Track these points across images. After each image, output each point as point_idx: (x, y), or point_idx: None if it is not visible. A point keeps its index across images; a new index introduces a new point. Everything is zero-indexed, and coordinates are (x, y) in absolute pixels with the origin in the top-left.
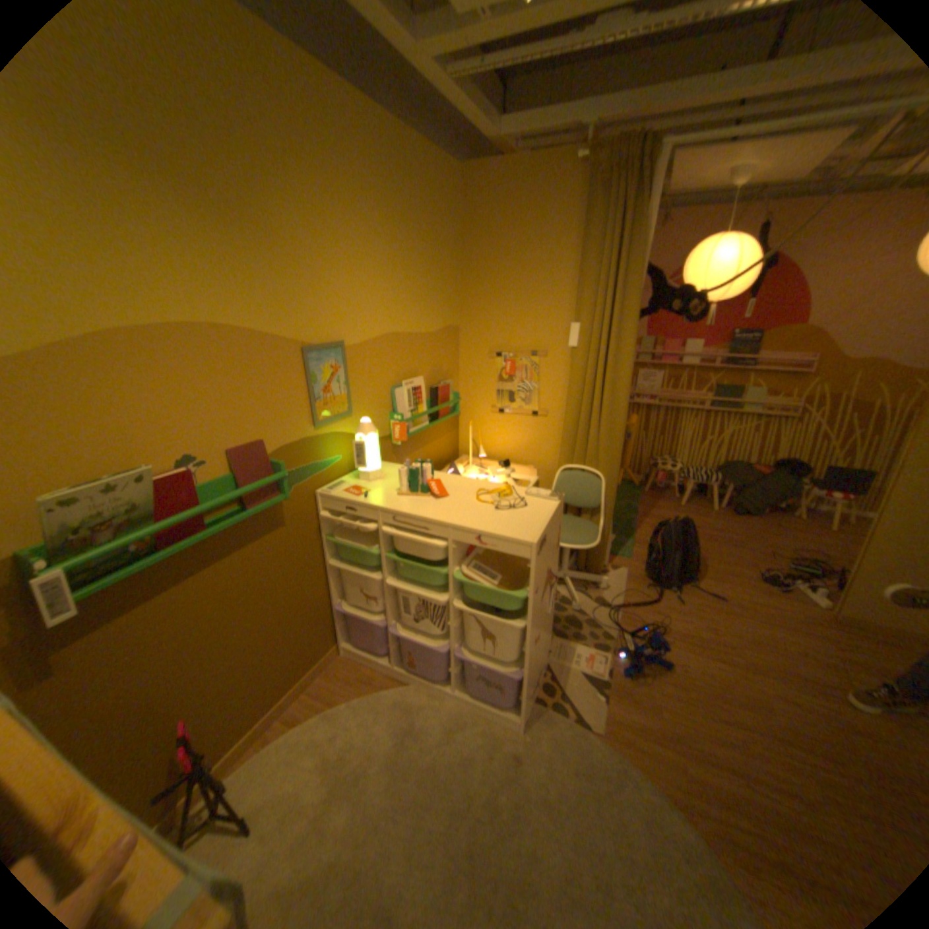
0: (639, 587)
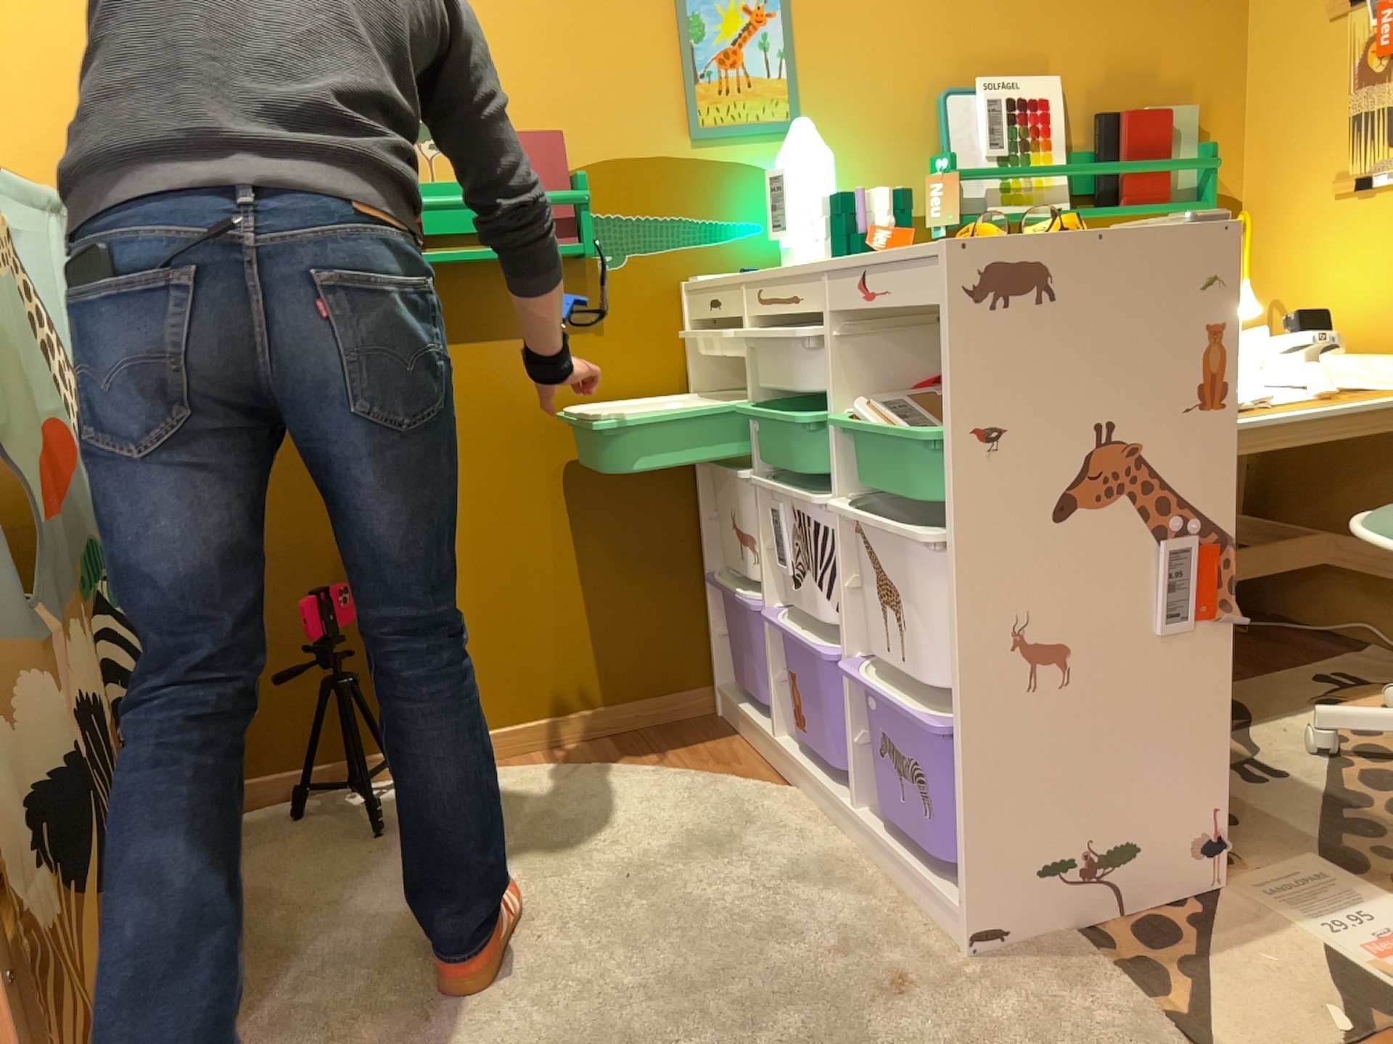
0: None
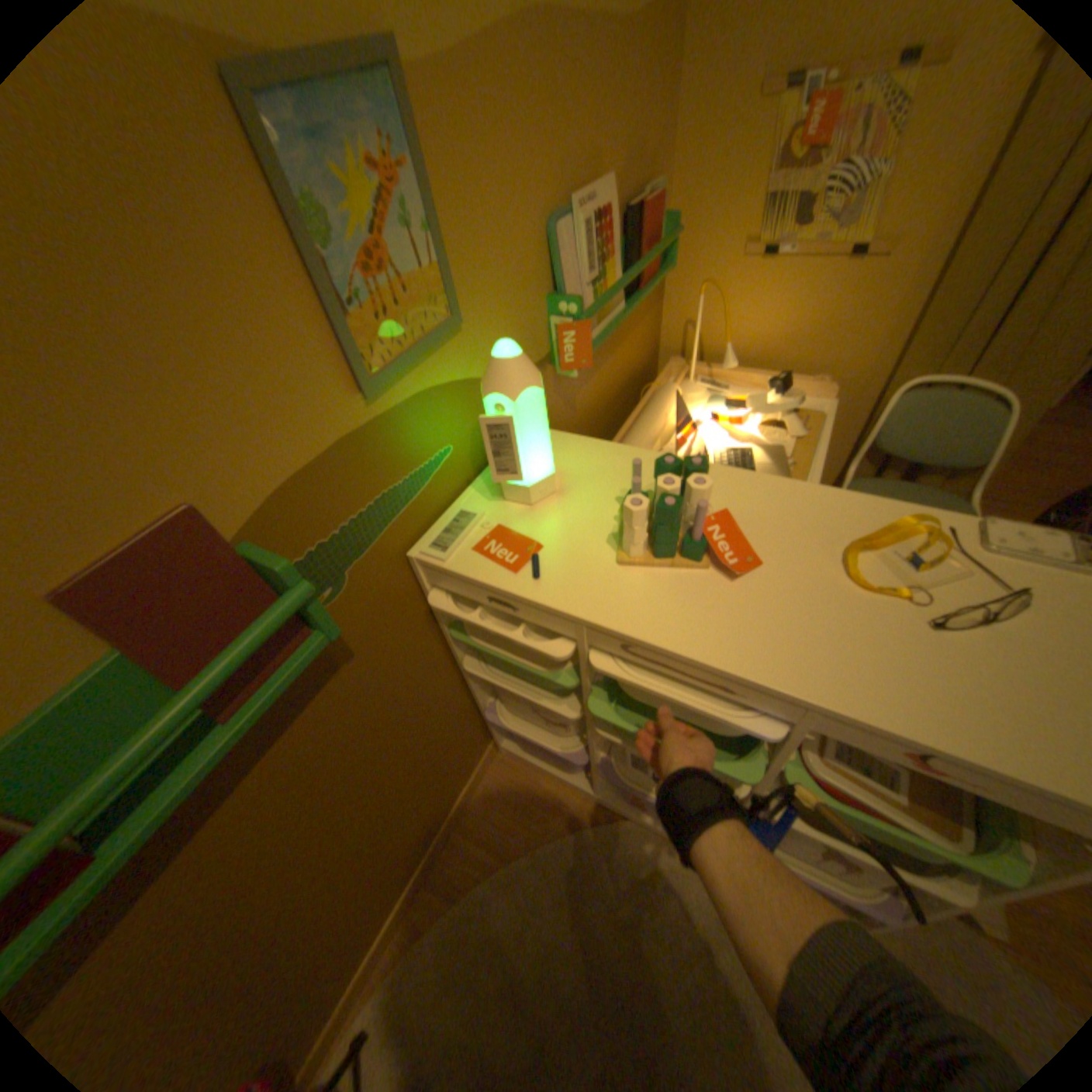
0: None
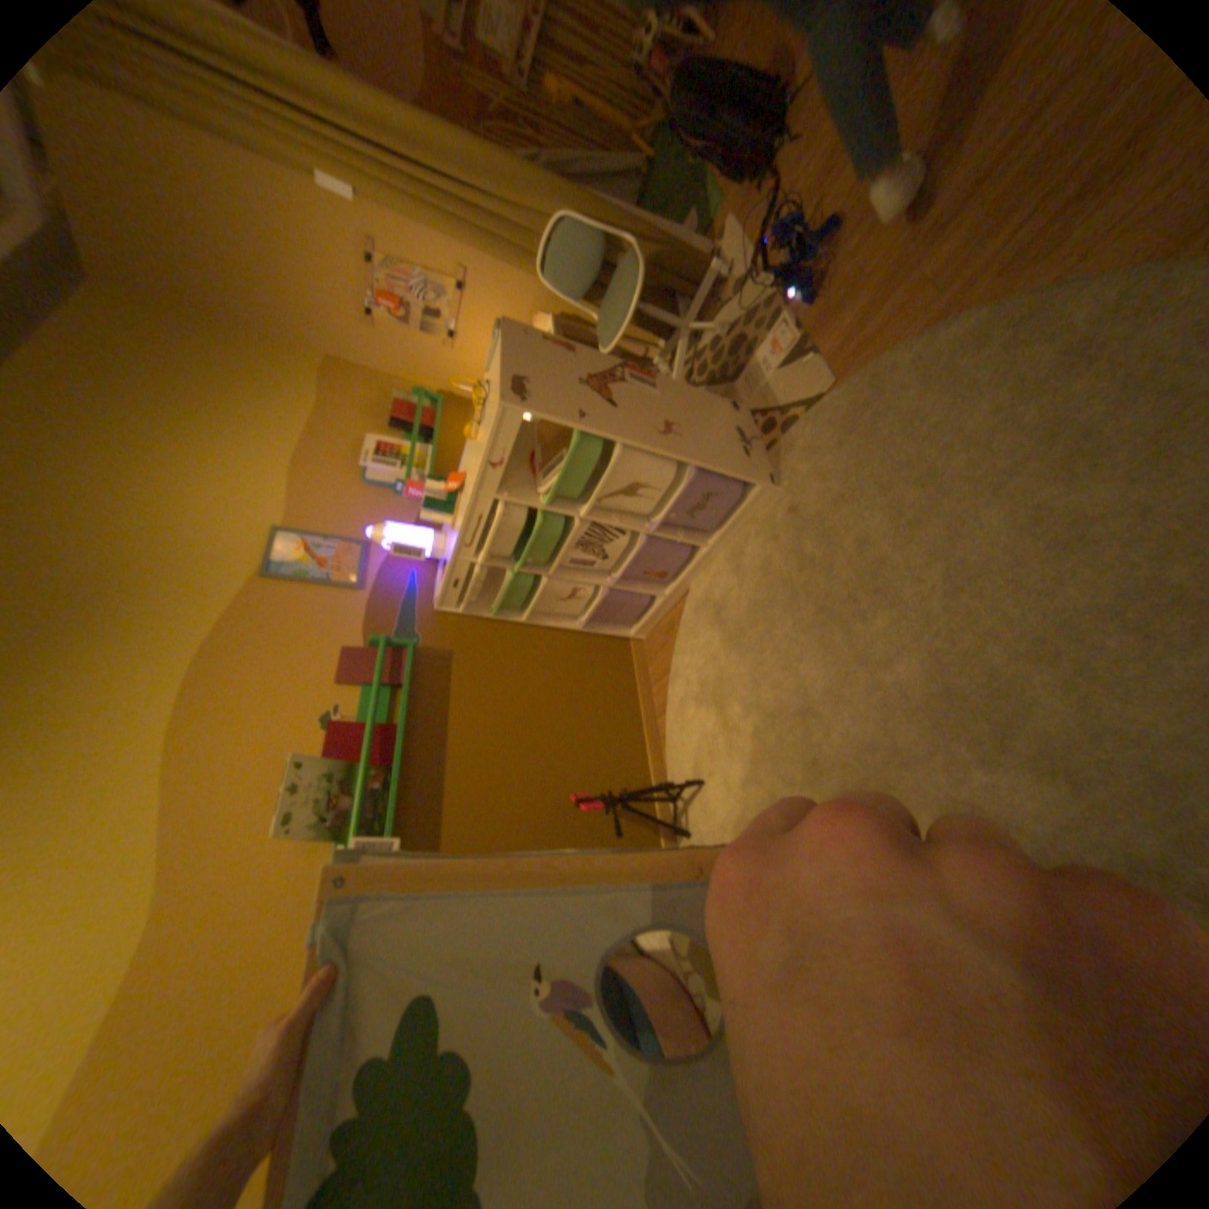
0: (754, 205)
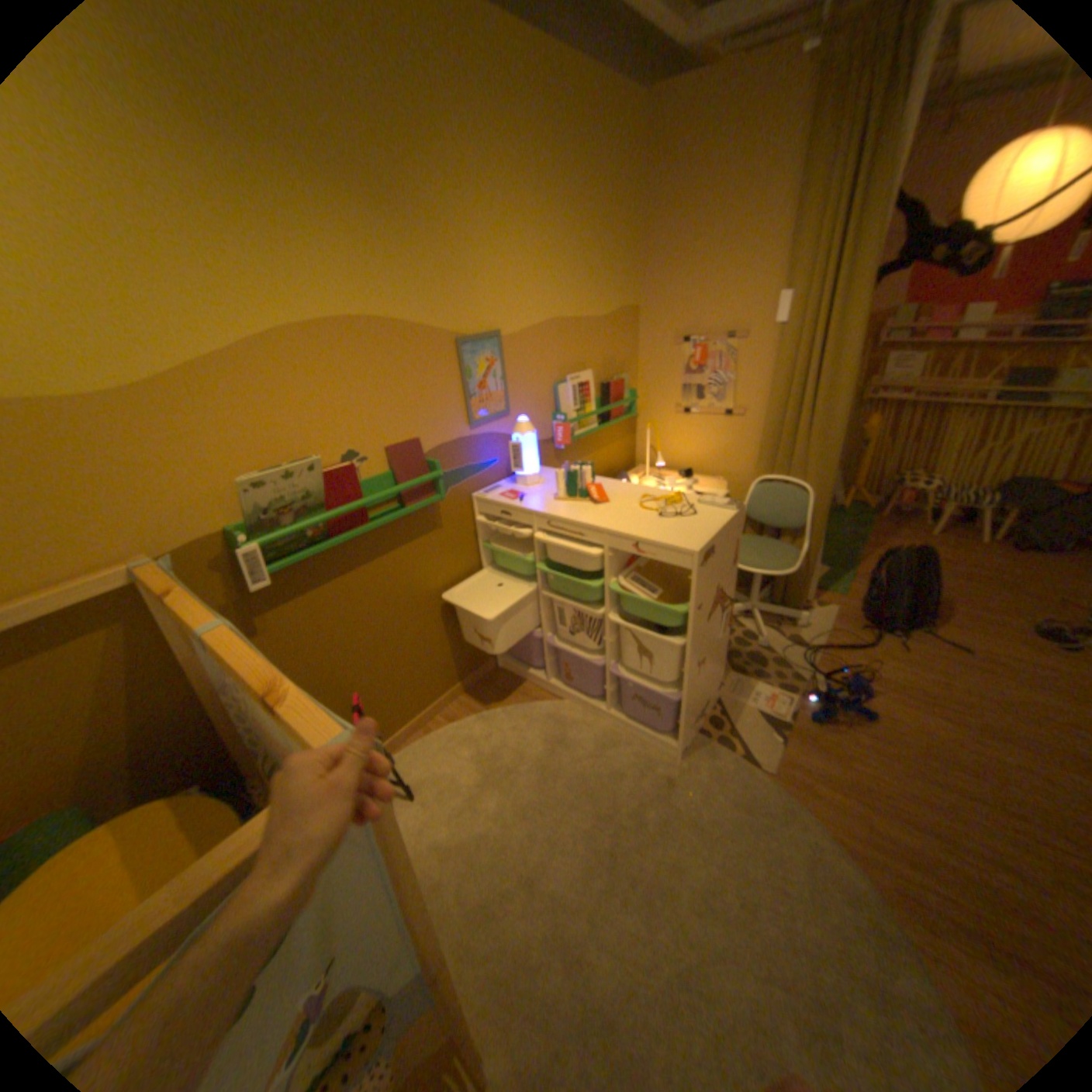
0: (850, 627)
